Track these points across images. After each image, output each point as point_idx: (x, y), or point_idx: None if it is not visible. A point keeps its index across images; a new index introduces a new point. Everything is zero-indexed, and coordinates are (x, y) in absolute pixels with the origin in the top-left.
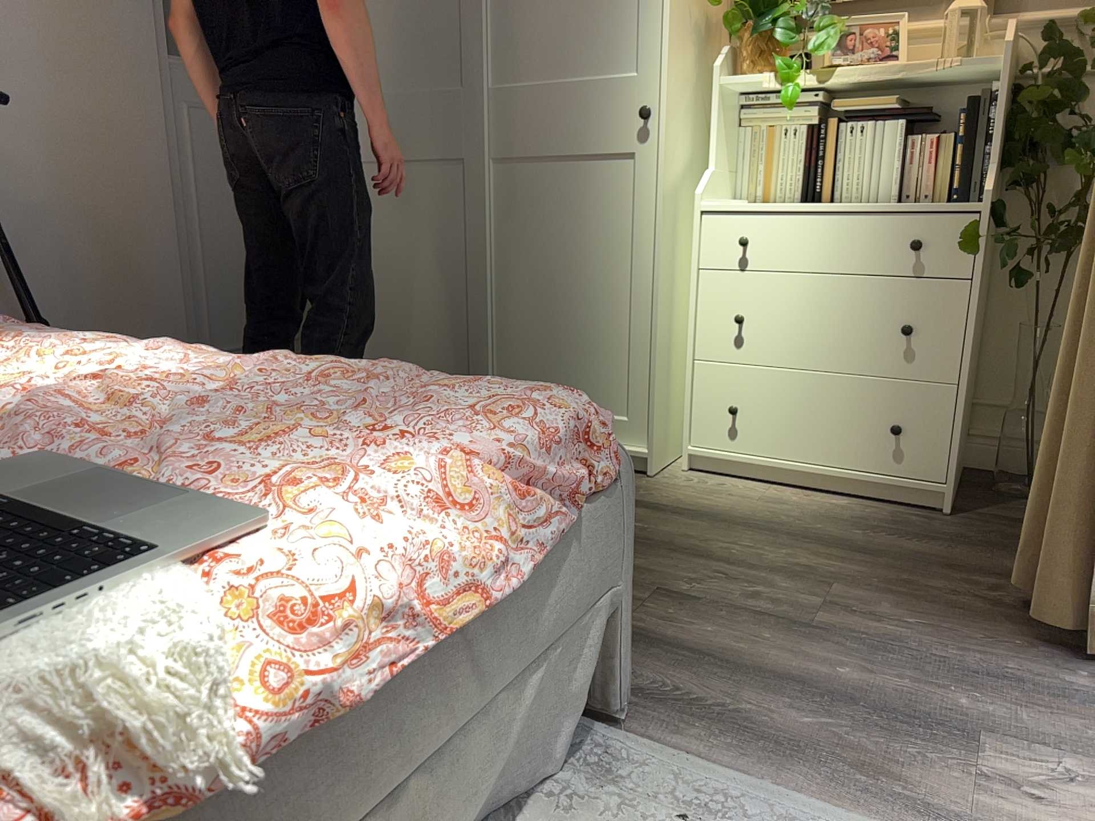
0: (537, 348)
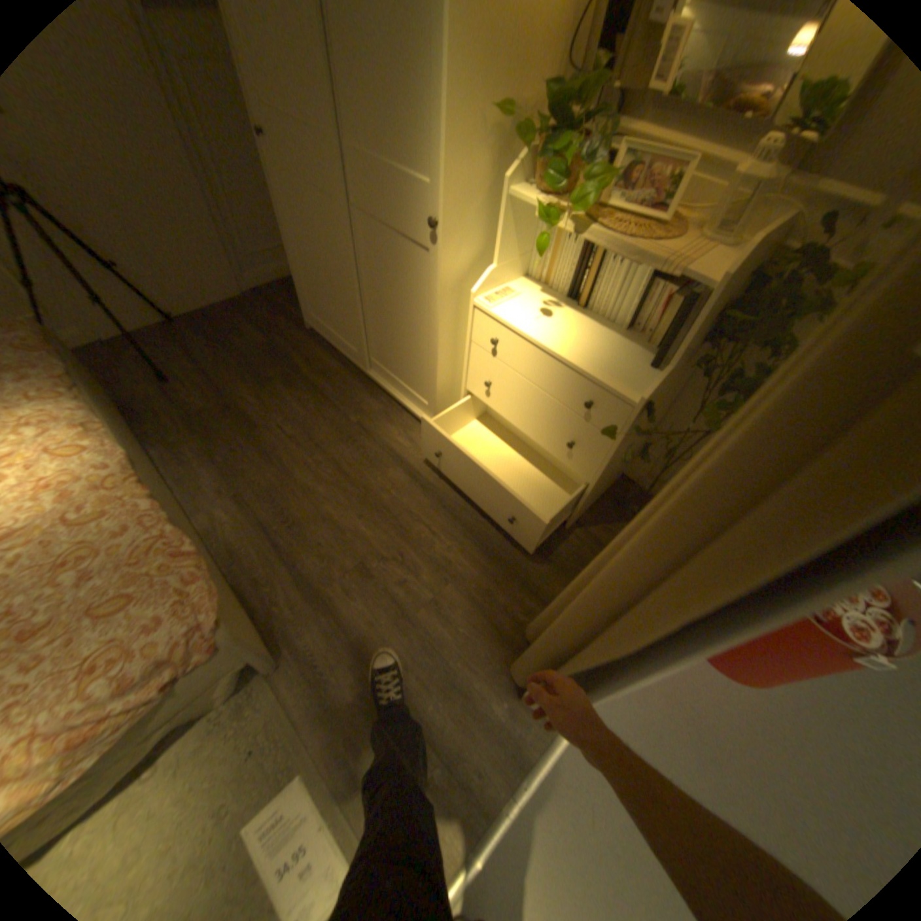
0: (387, 342)
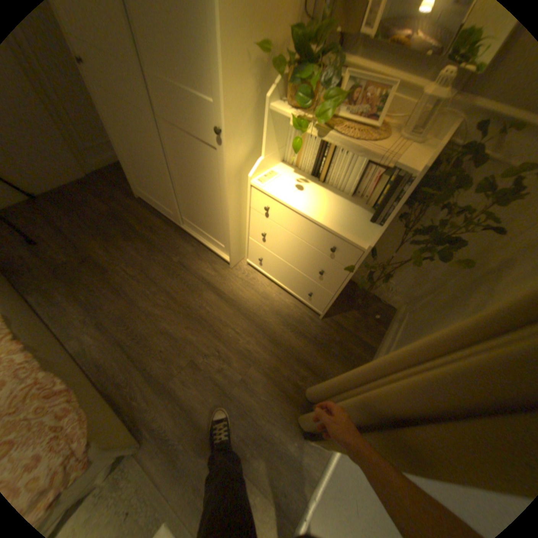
0: (192, 208)
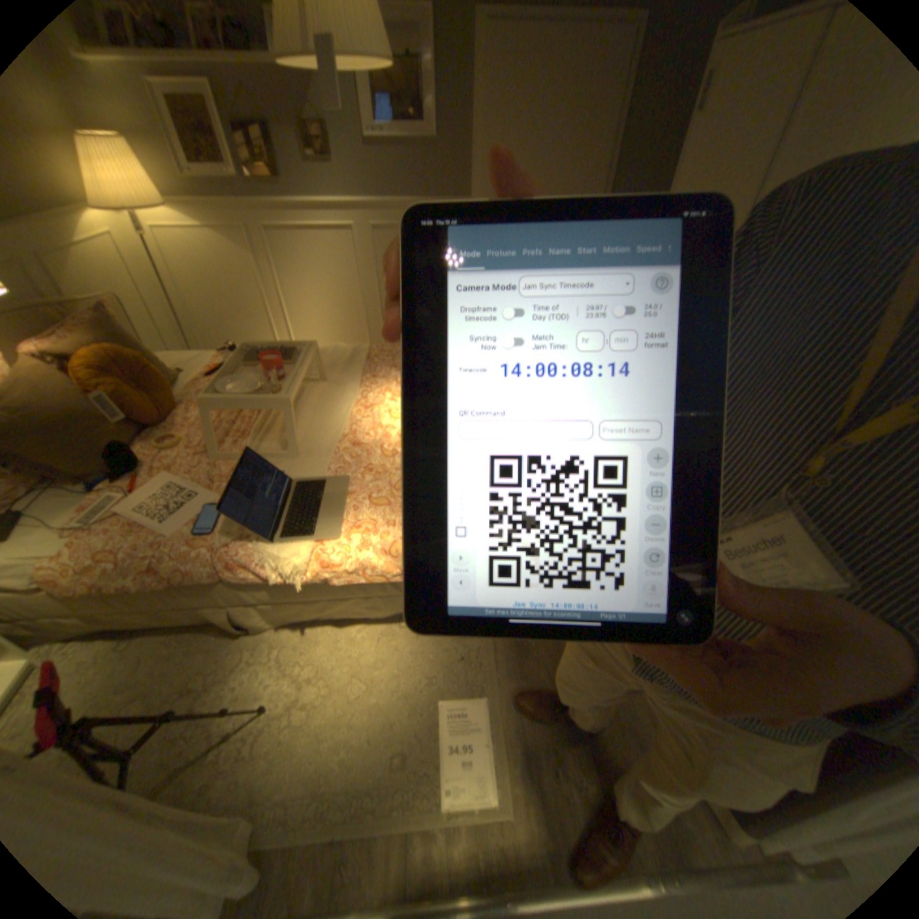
0: None
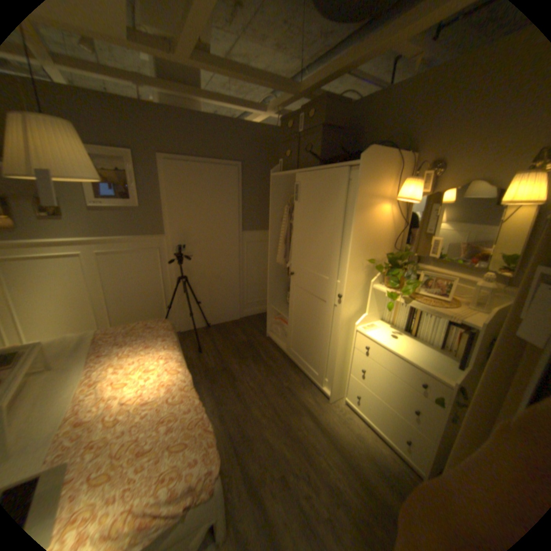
0: (309, 345)
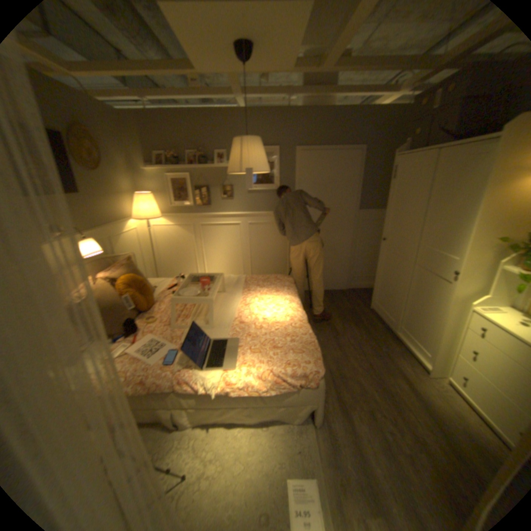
0: (414, 320)
